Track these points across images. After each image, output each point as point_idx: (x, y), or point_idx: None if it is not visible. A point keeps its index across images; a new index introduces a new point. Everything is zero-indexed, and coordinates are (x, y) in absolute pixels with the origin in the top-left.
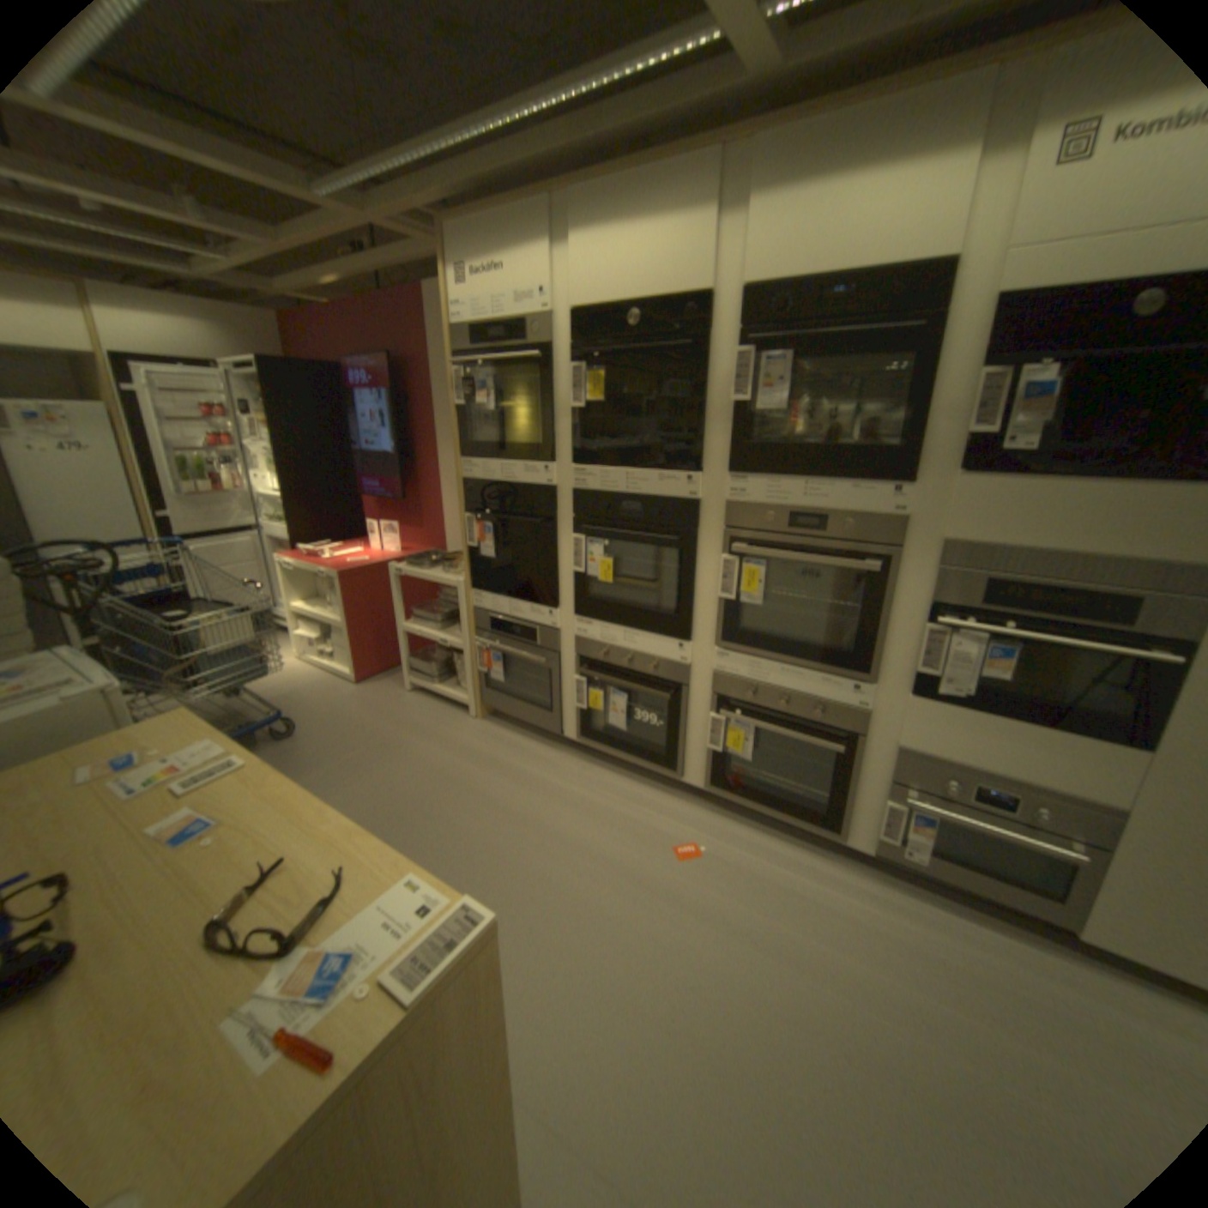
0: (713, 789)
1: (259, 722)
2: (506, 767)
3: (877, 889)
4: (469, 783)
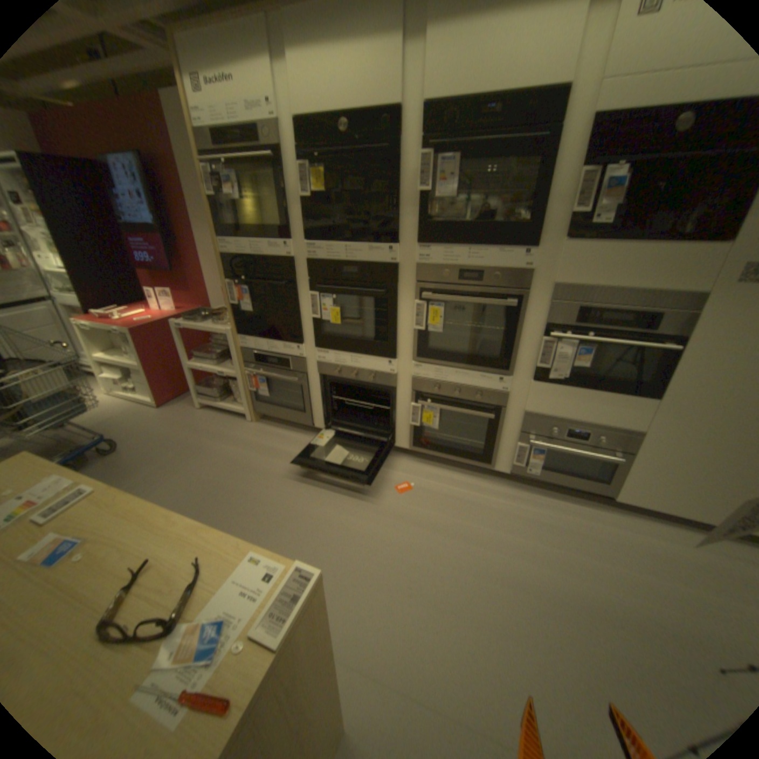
0: (414, 448)
1: (85, 444)
2: (278, 452)
3: (511, 491)
4: (255, 465)
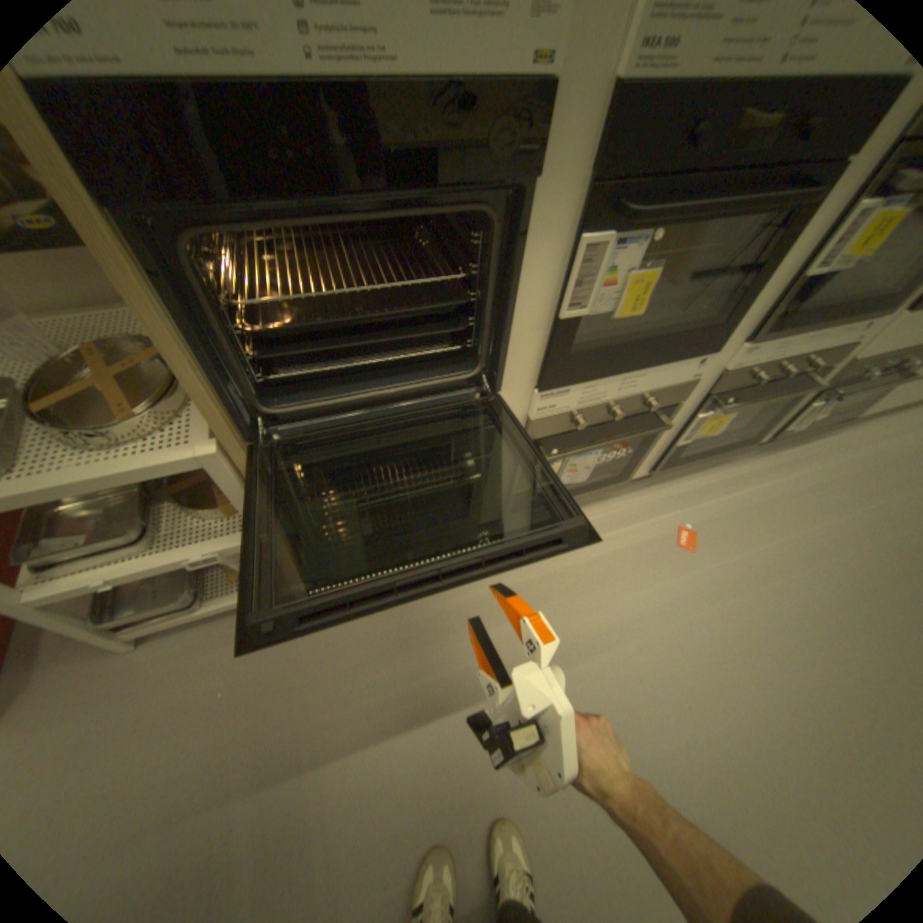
0: (656, 471)
1: None
2: (452, 613)
3: (764, 460)
4: (452, 673)
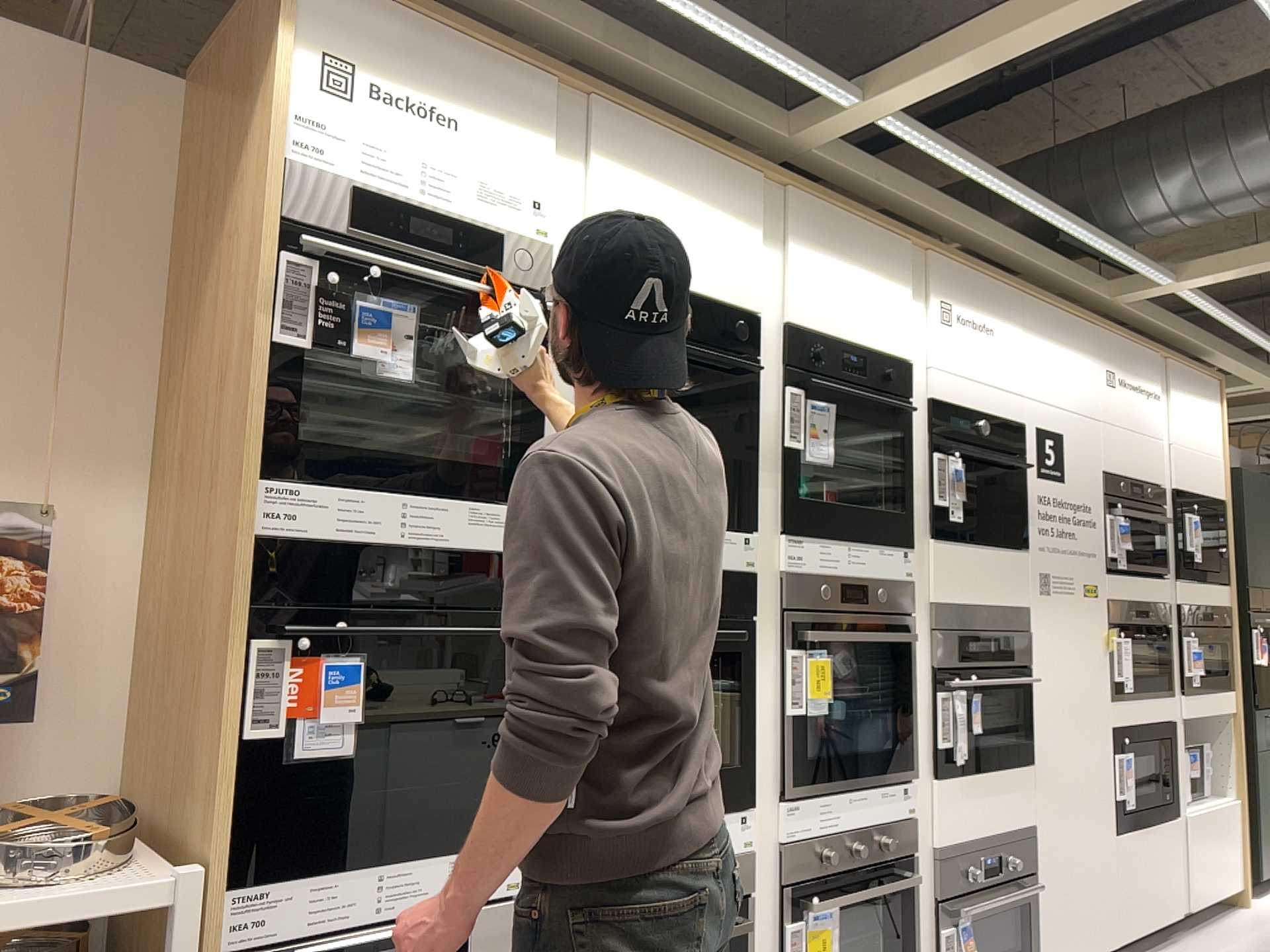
0: None
1: None
2: None
3: None
4: None
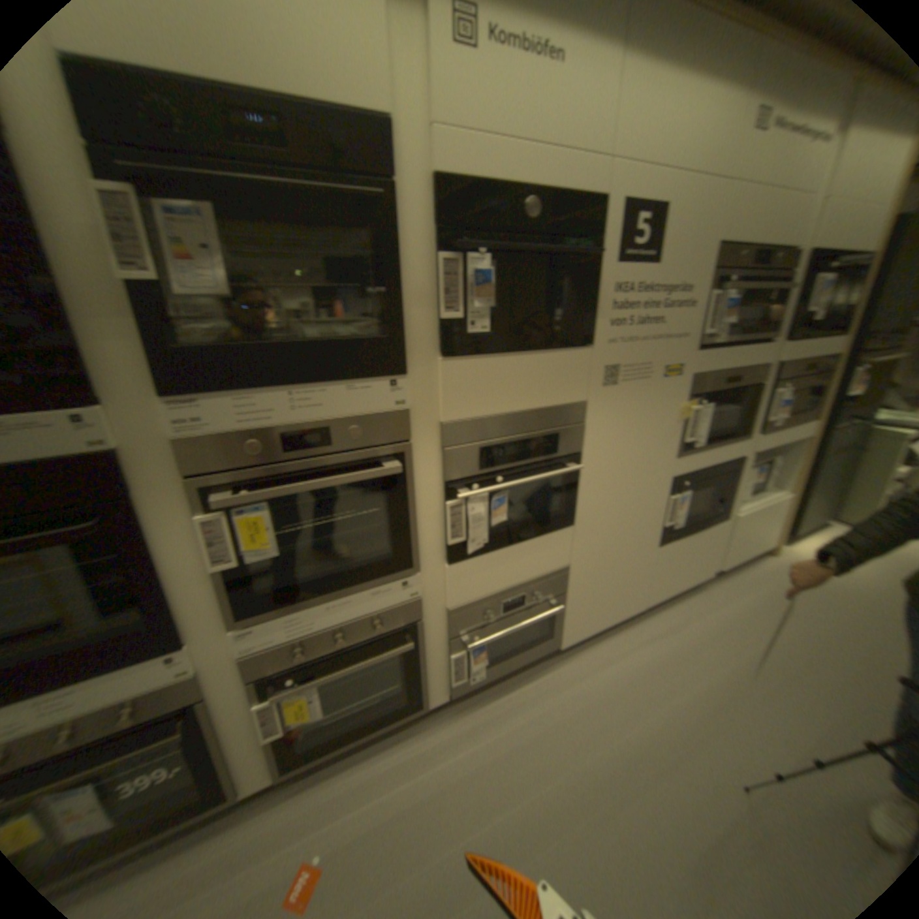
0: (280, 777)
1: None
2: None
3: (458, 725)
4: None
